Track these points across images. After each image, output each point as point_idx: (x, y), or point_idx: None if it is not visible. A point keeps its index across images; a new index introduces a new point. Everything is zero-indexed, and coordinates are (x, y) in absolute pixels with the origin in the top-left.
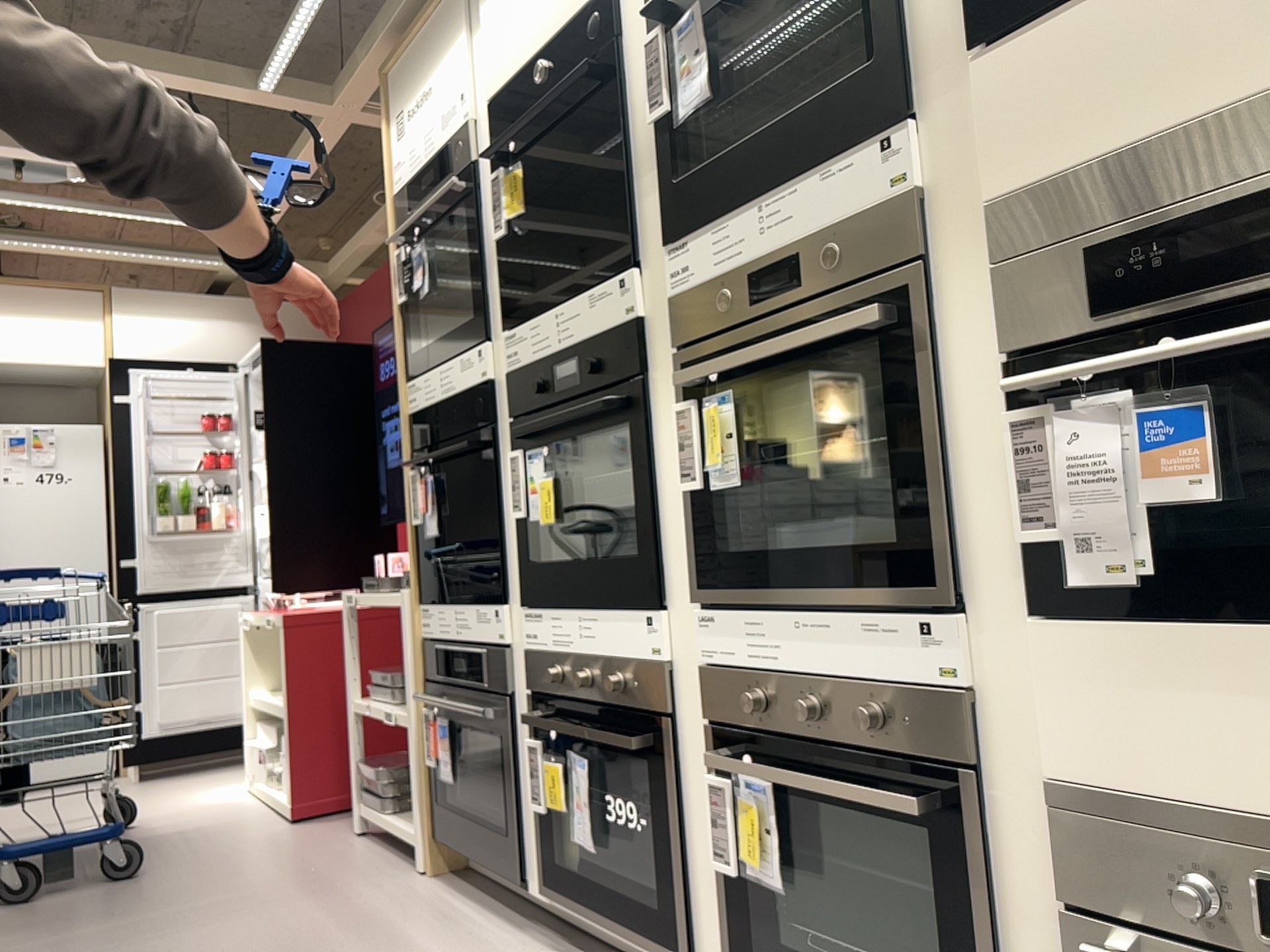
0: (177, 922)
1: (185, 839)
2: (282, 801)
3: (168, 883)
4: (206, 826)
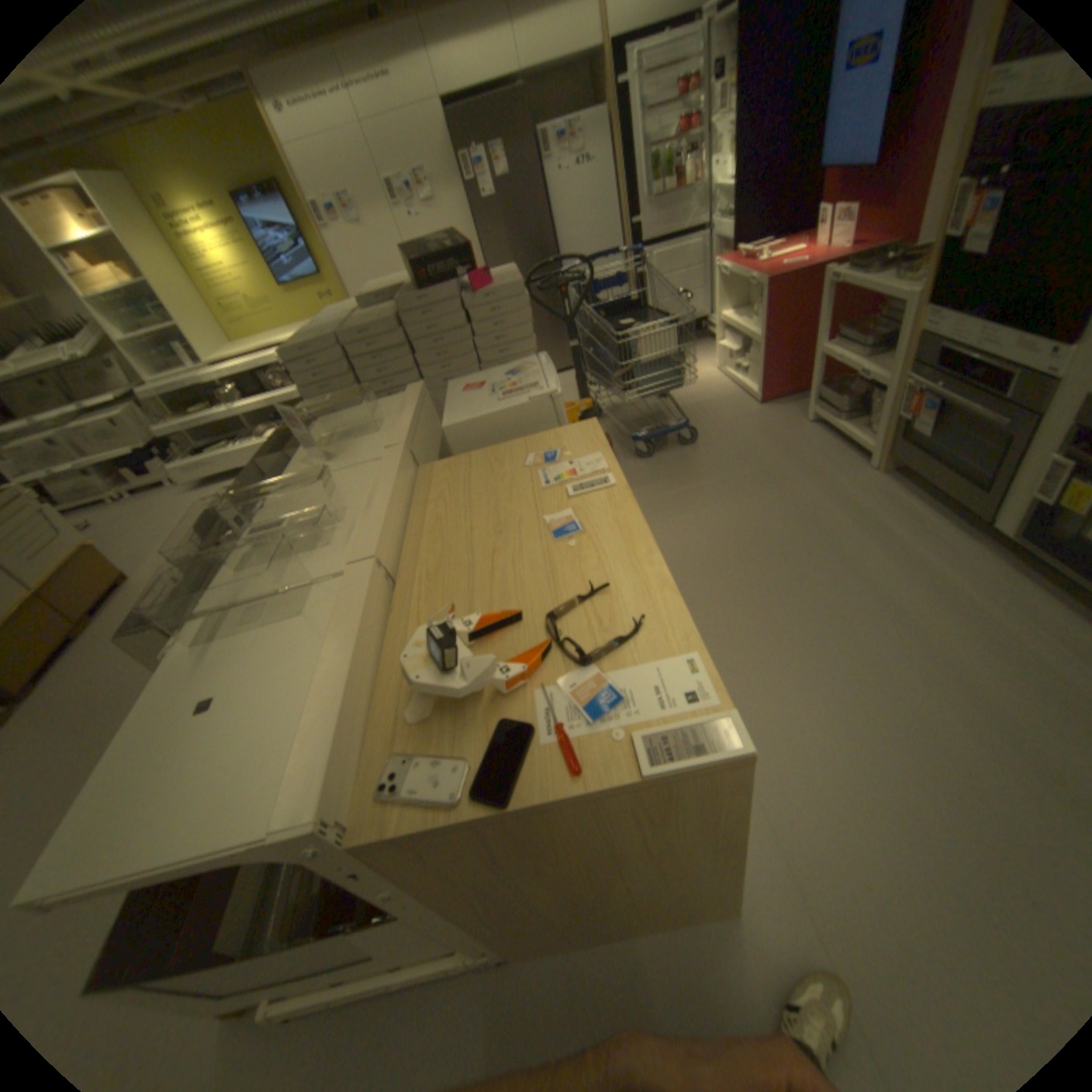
0: (738, 489)
1: (702, 414)
2: (751, 391)
3: (714, 453)
4: (709, 404)
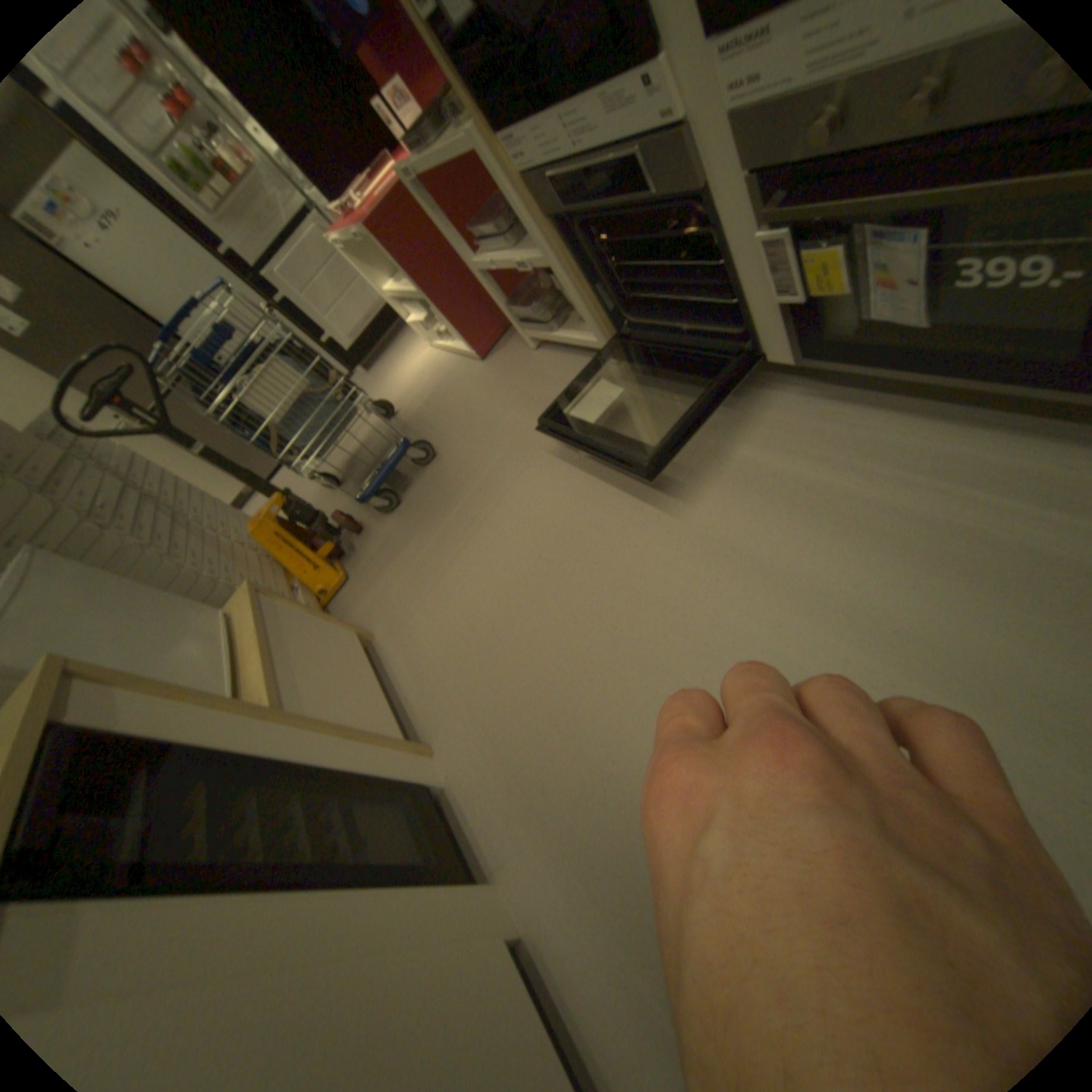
0: (494, 485)
1: (433, 408)
2: (464, 350)
3: (458, 452)
4: (435, 391)
